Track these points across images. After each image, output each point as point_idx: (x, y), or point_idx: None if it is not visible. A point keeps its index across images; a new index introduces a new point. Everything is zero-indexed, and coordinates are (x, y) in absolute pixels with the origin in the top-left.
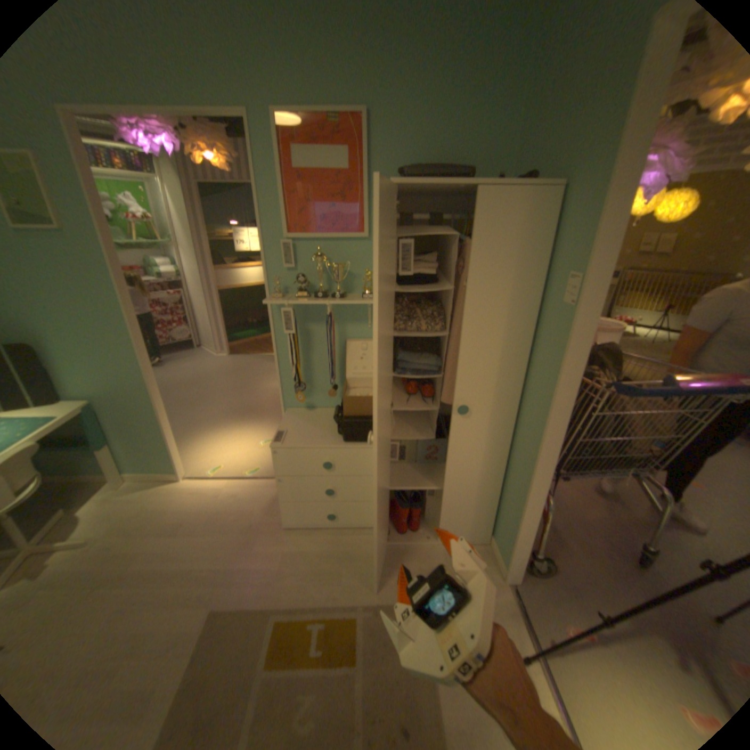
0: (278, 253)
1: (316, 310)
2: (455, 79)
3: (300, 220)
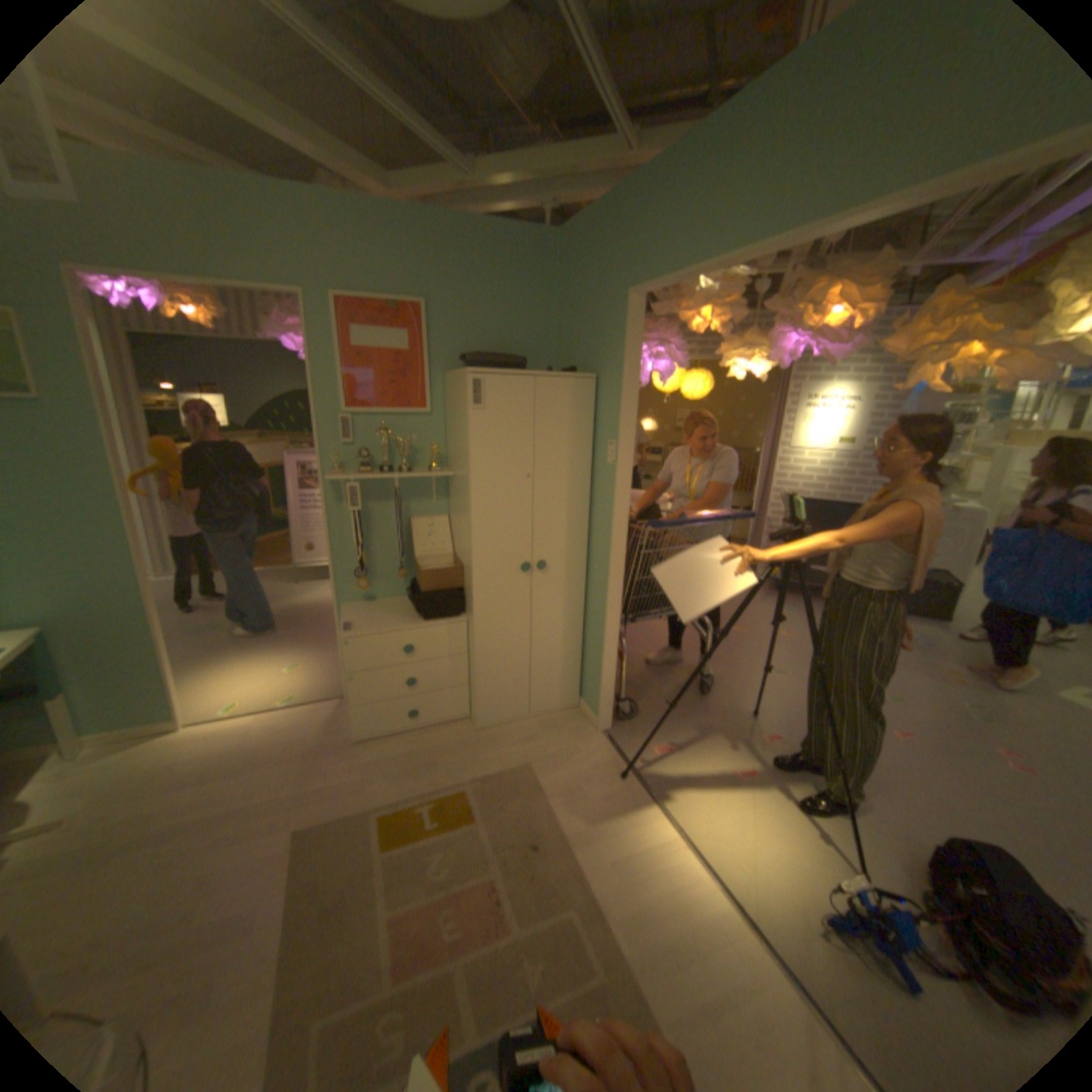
0: (333, 427)
1: (376, 487)
2: (500, 285)
3: (358, 395)
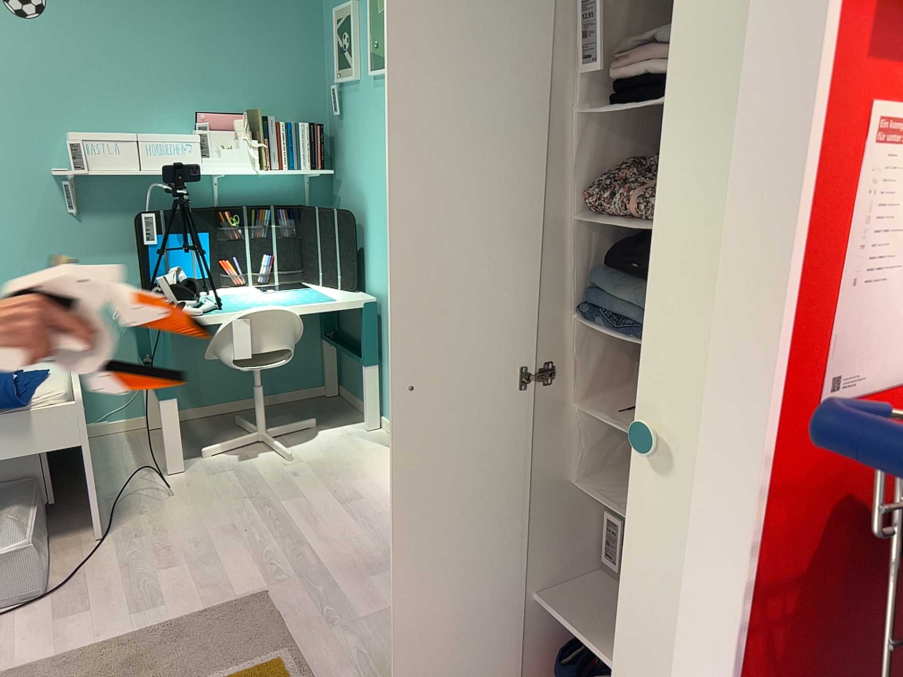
0: None
1: None
2: None
3: None
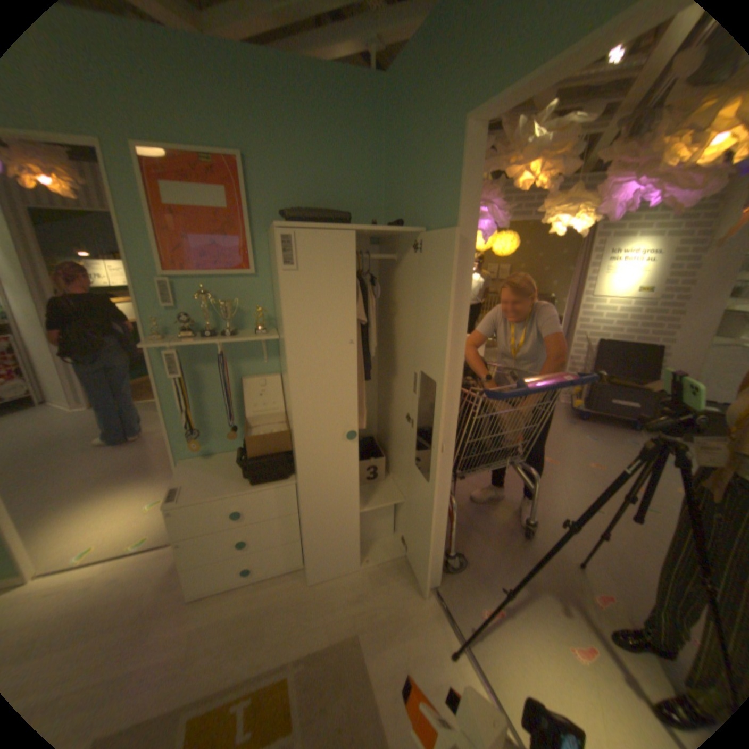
0: (152, 291)
1: (204, 350)
2: (324, 135)
3: (176, 257)
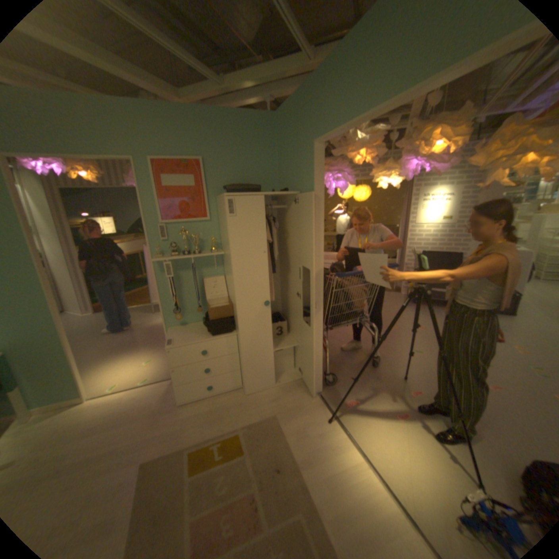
0: (156, 231)
1: (183, 263)
2: (244, 146)
3: (169, 213)
